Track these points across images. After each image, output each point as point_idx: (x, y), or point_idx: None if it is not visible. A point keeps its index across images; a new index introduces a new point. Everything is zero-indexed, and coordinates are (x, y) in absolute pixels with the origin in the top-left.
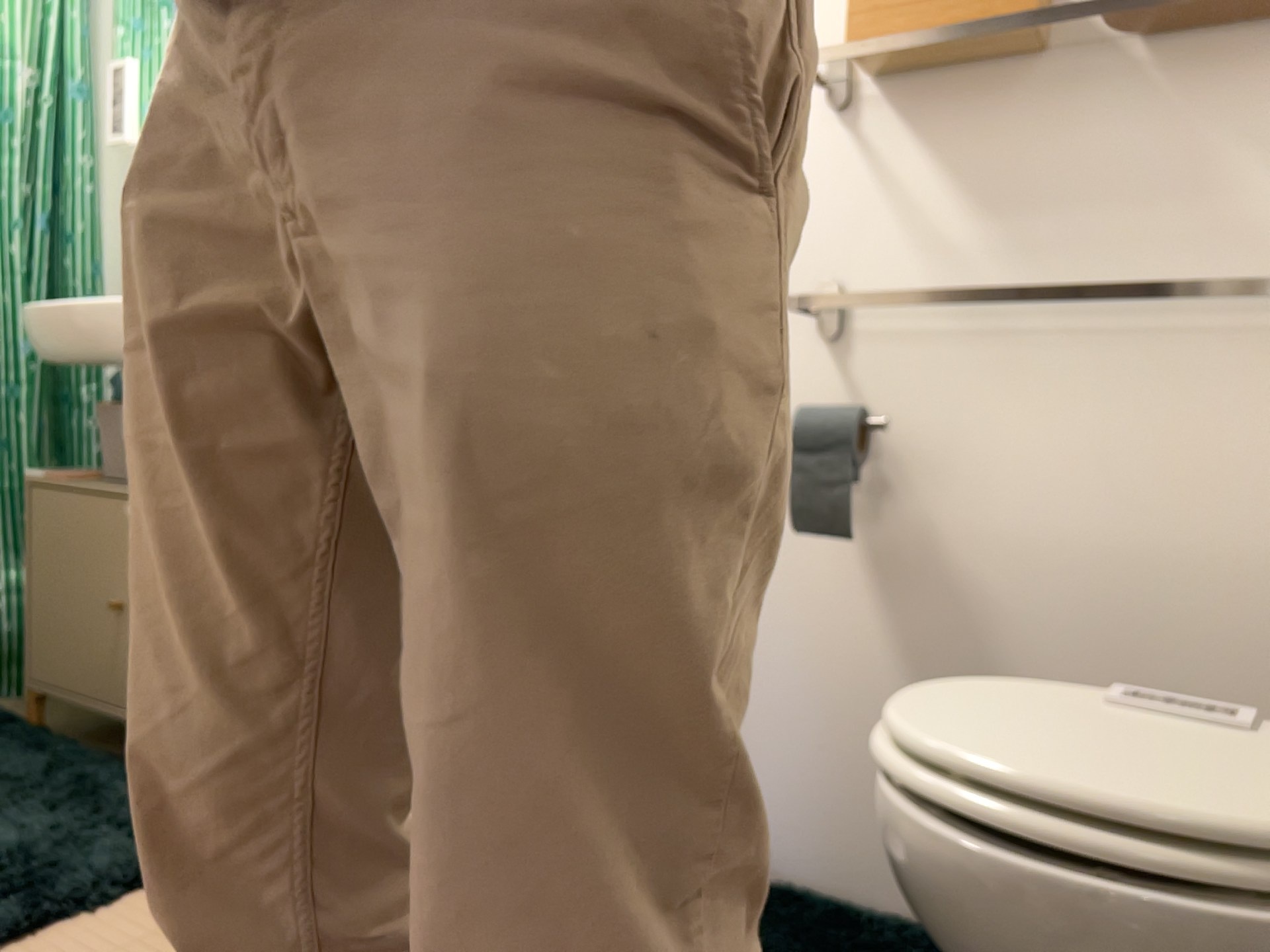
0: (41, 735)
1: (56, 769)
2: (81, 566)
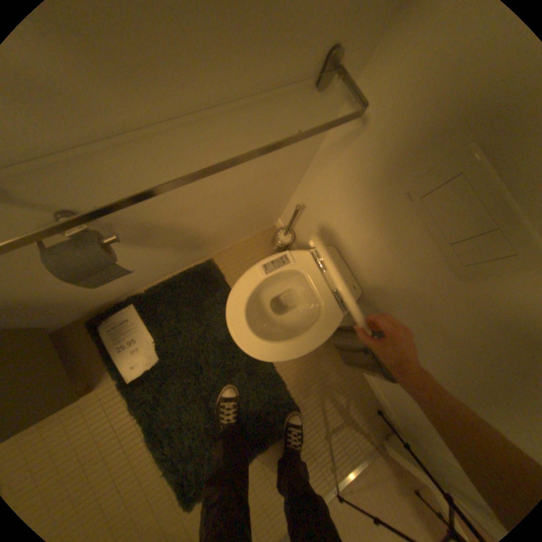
0: None
1: None
2: None
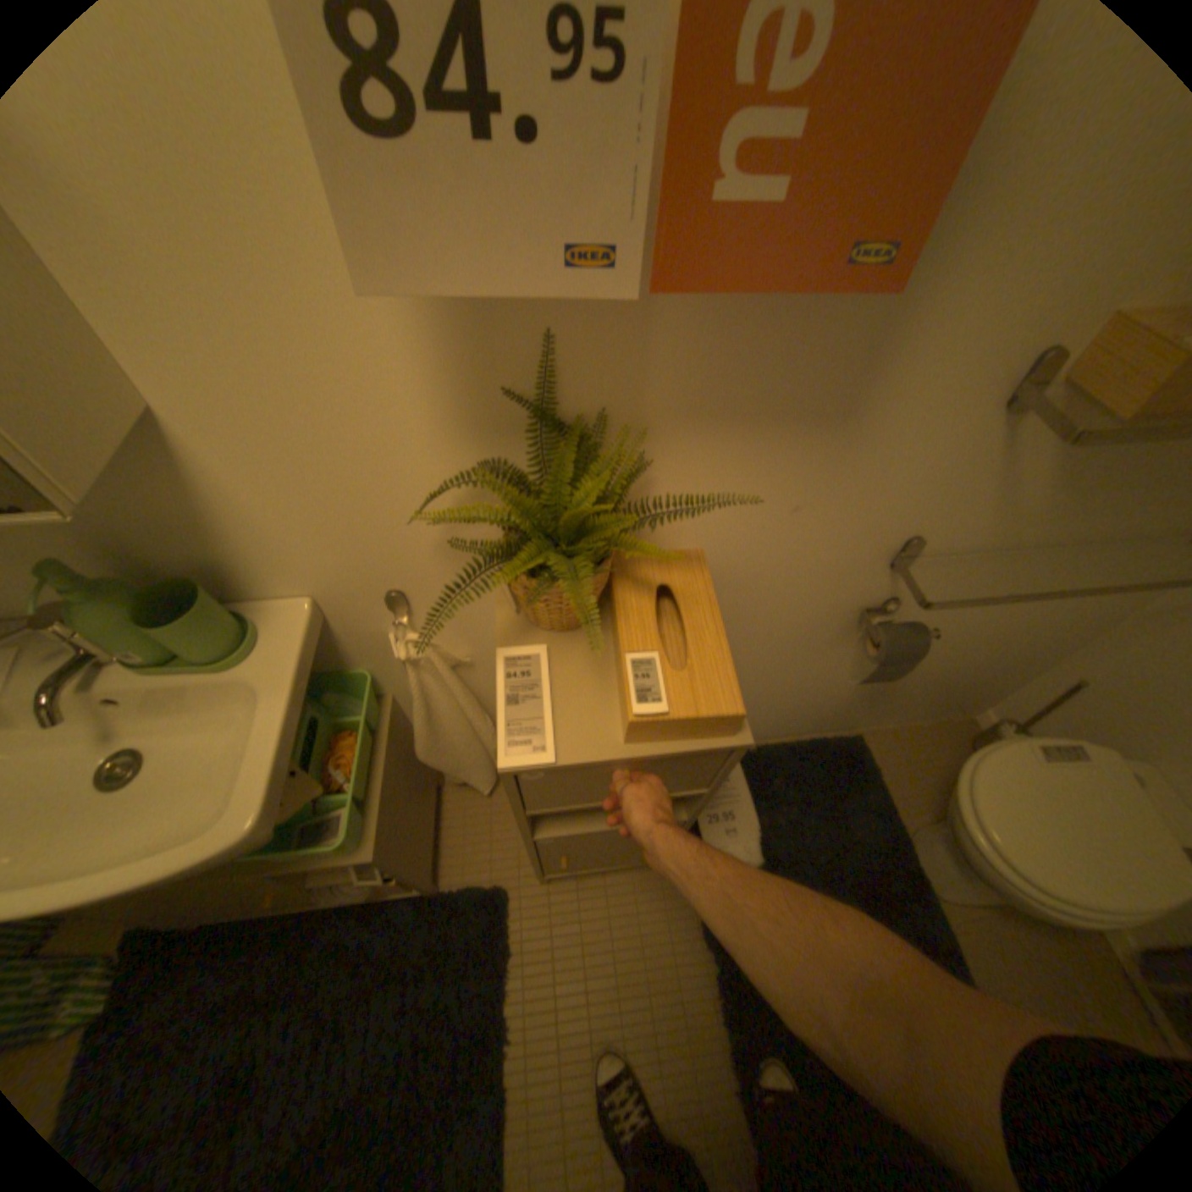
0: (222, 934)
1: (301, 961)
2: (186, 903)
